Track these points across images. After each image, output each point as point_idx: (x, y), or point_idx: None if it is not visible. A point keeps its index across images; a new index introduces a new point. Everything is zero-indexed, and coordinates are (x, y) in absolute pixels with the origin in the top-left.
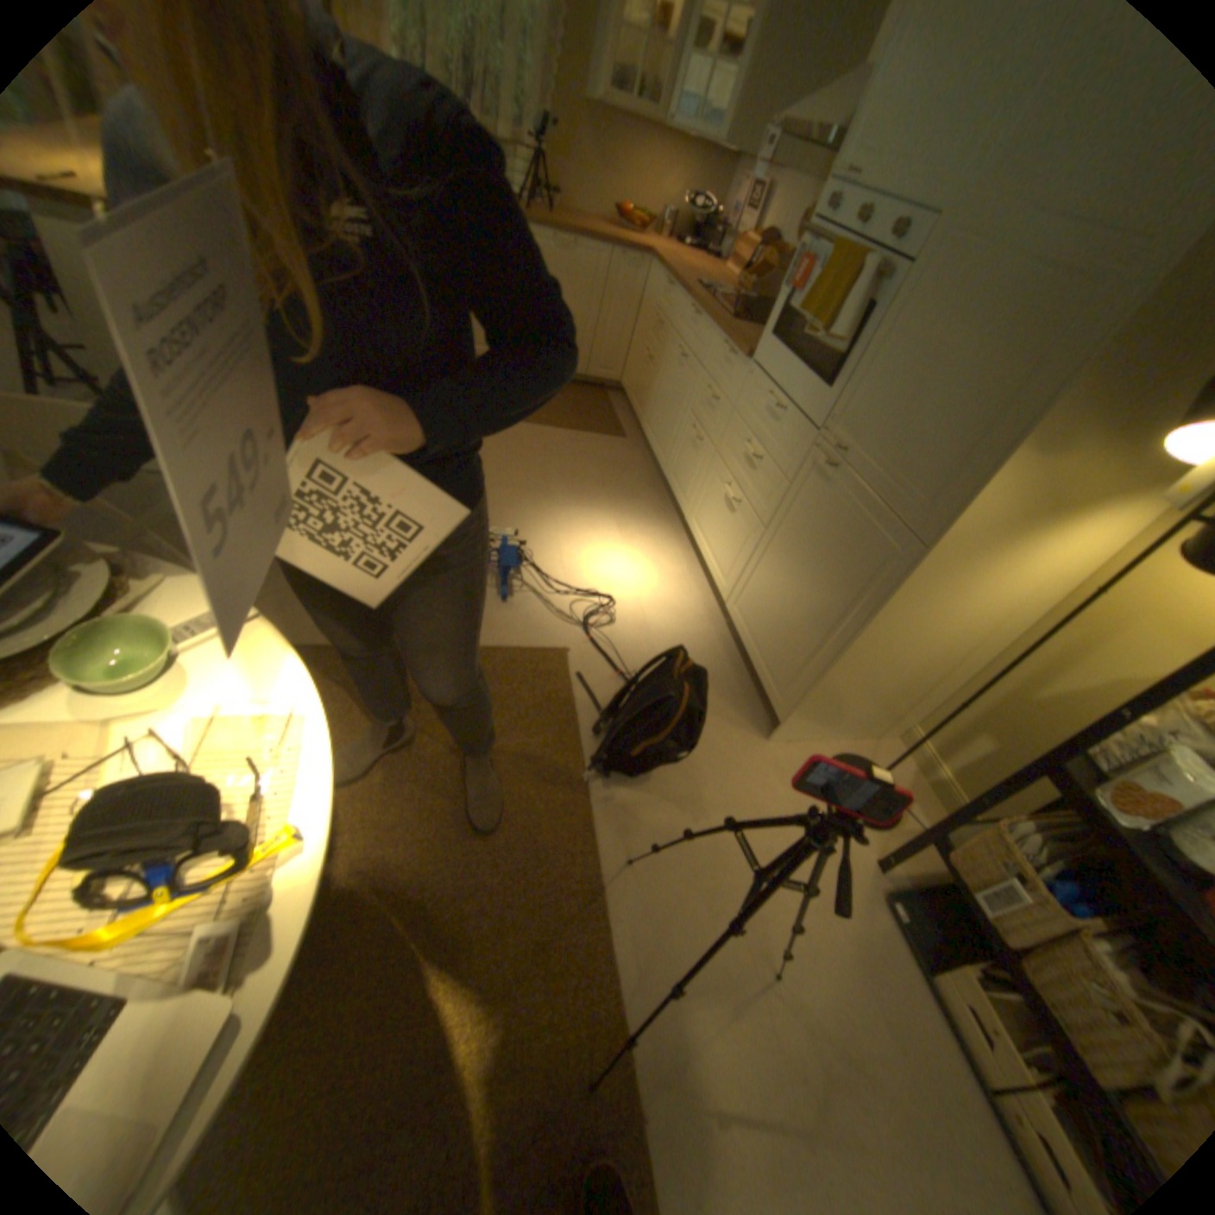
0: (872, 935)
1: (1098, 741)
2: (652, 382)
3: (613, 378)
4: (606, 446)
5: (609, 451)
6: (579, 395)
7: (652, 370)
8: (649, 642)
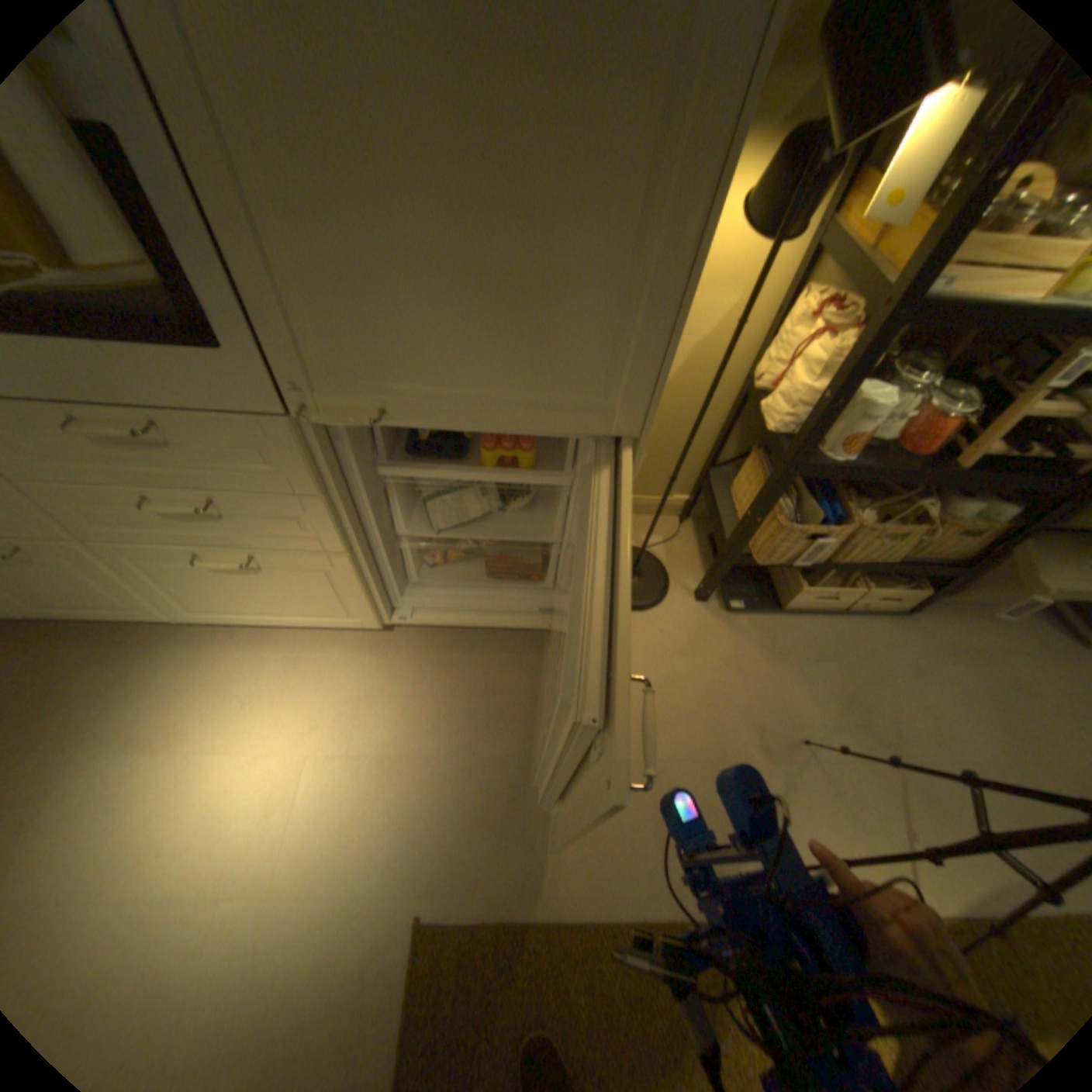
0: (755, 639)
1: (822, 431)
2: None
3: None
4: None
5: None
6: None
7: None
8: (413, 761)
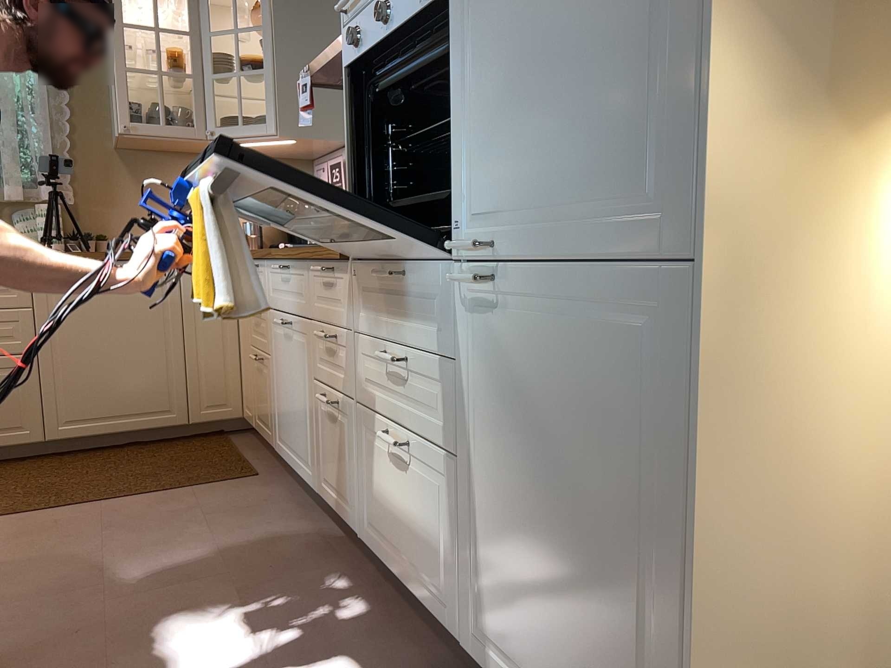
0: None
1: None
2: (270, 385)
3: (230, 413)
4: (224, 493)
5: (230, 497)
6: (184, 448)
7: (266, 371)
8: None
